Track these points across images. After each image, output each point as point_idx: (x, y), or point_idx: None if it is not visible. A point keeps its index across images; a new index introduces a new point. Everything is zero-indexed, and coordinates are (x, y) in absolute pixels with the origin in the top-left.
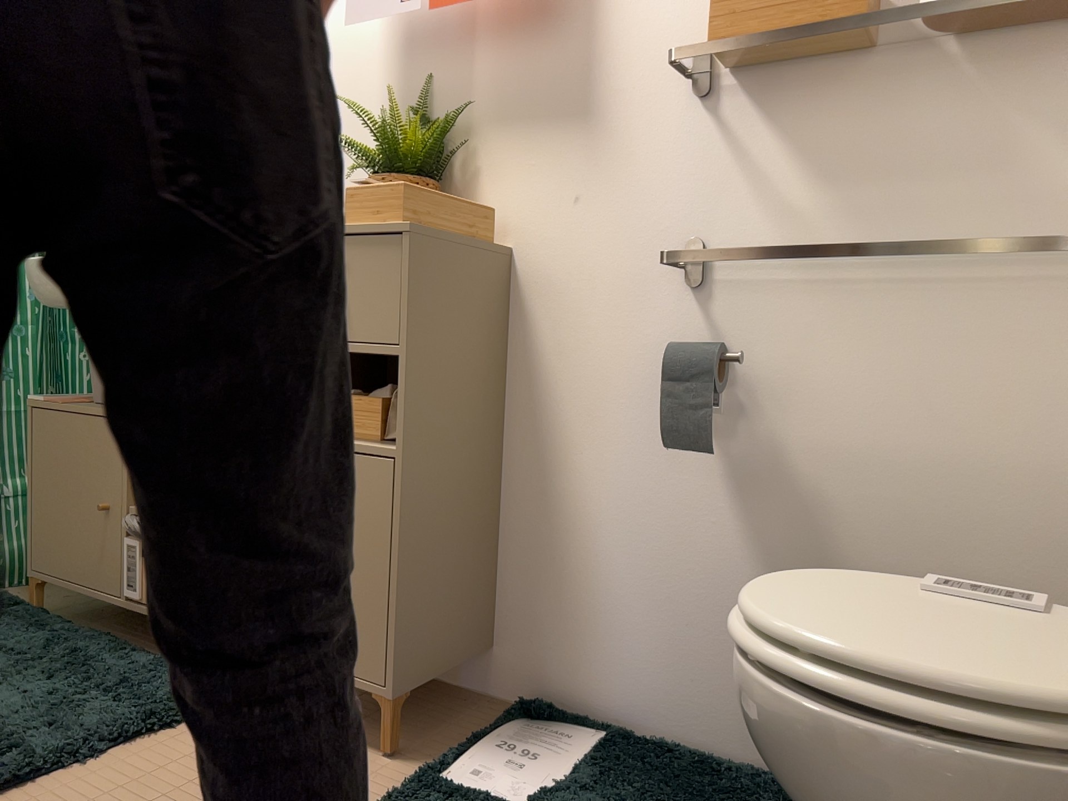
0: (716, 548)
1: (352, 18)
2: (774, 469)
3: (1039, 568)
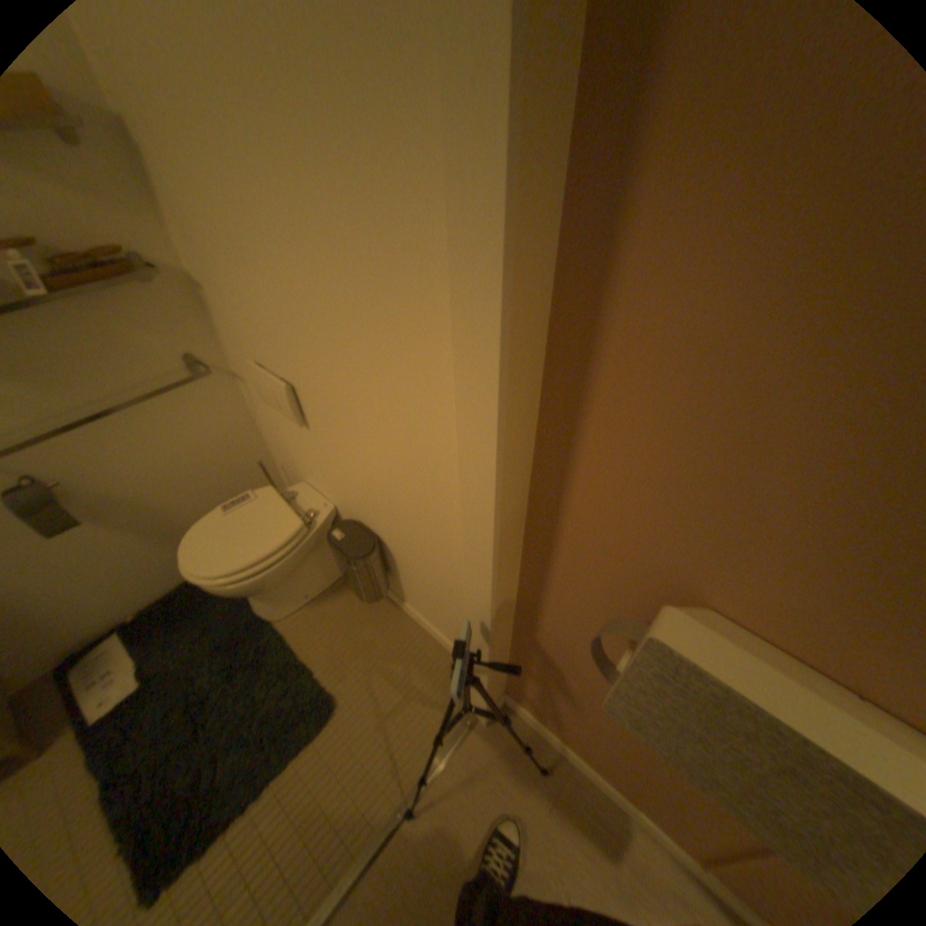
0: (99, 547)
1: None
2: (103, 505)
3: (222, 469)
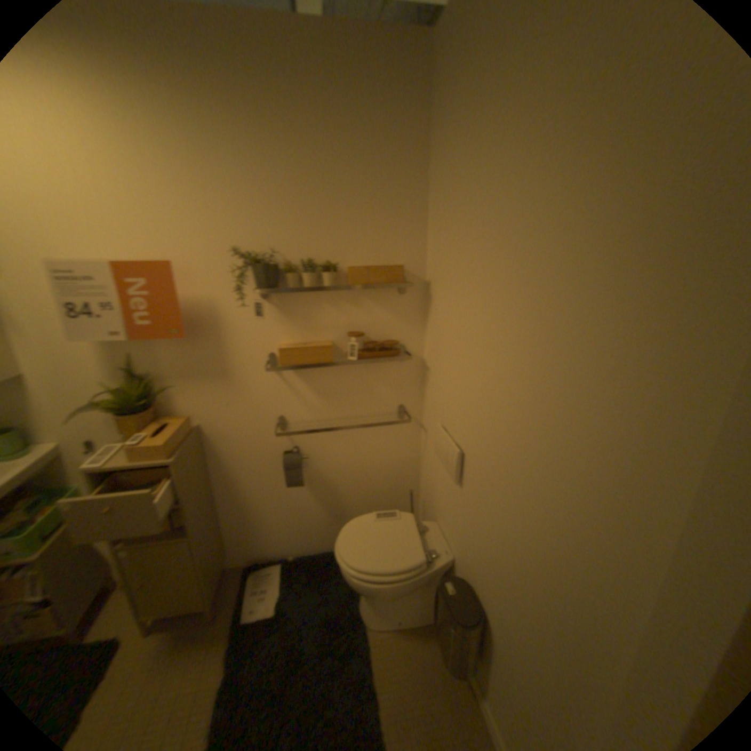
0: (302, 503)
1: (68, 338)
2: (317, 478)
3: (386, 484)
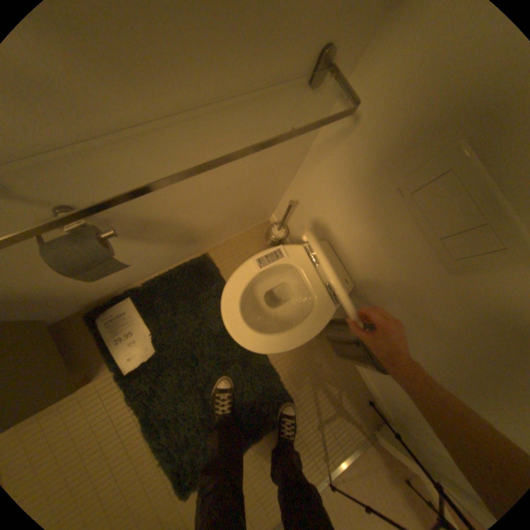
0: (130, 251)
1: None
2: (143, 223)
3: (252, 191)
